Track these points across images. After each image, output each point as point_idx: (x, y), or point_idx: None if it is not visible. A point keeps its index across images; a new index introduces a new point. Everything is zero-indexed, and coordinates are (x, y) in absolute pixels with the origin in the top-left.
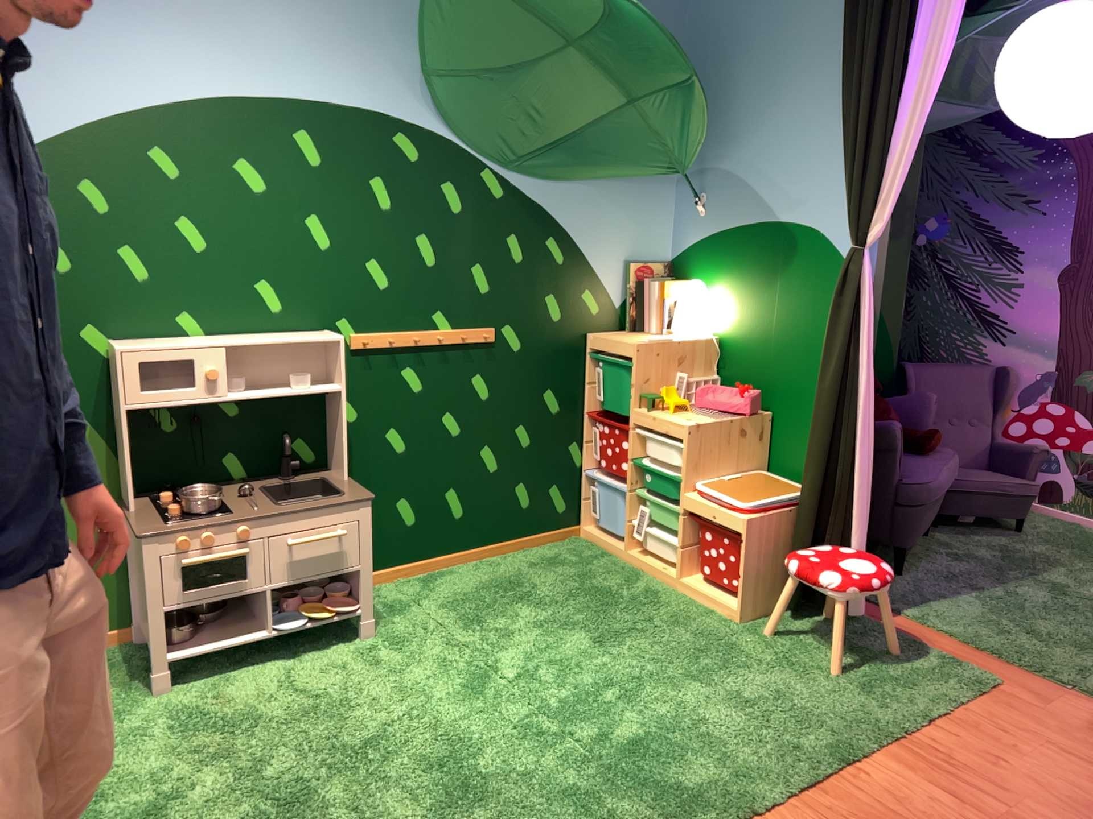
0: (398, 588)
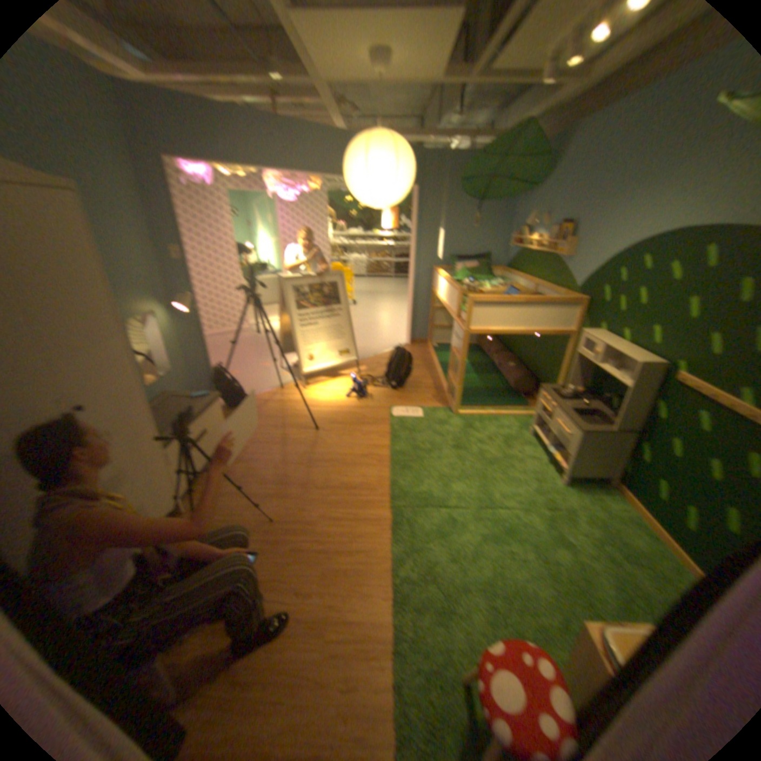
0: (628, 513)
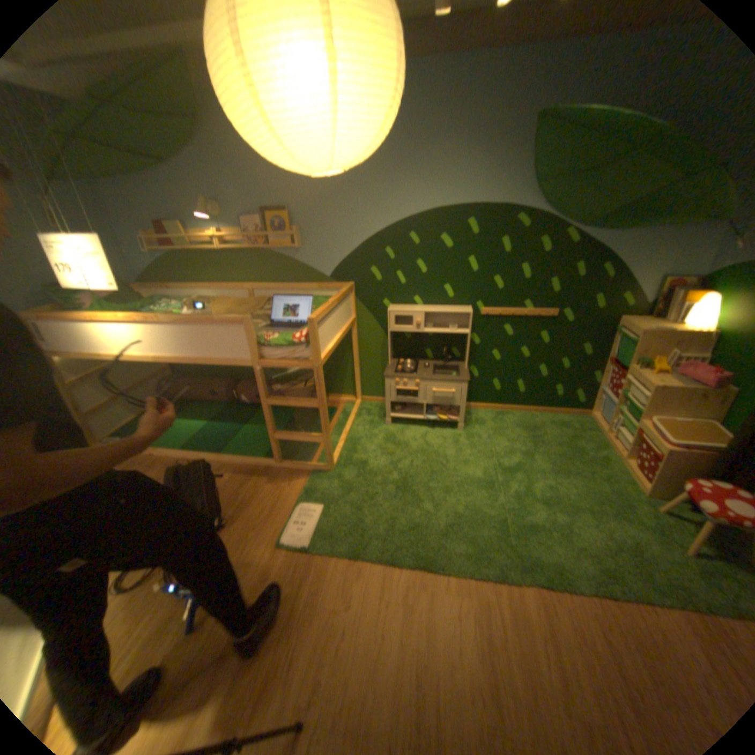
0: (485, 413)
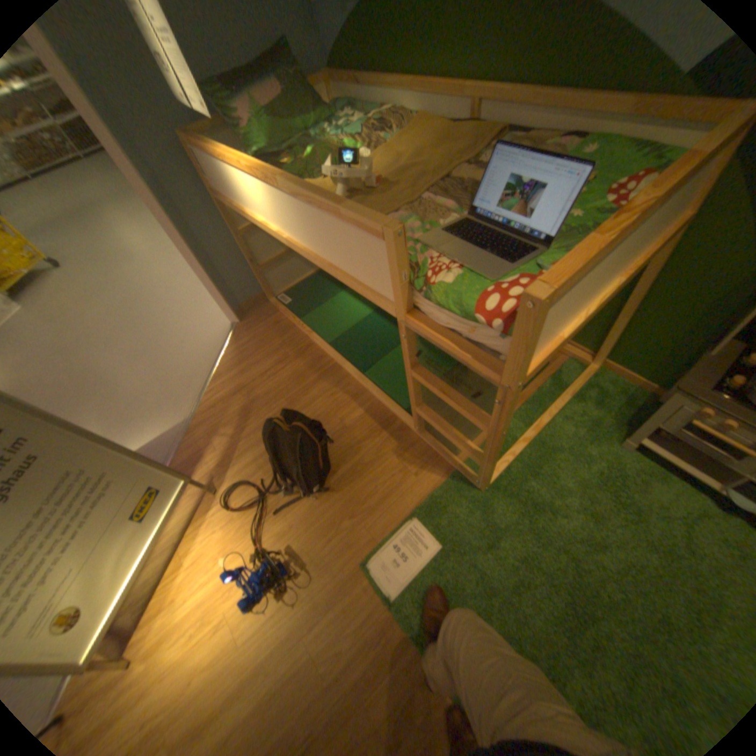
0: None
